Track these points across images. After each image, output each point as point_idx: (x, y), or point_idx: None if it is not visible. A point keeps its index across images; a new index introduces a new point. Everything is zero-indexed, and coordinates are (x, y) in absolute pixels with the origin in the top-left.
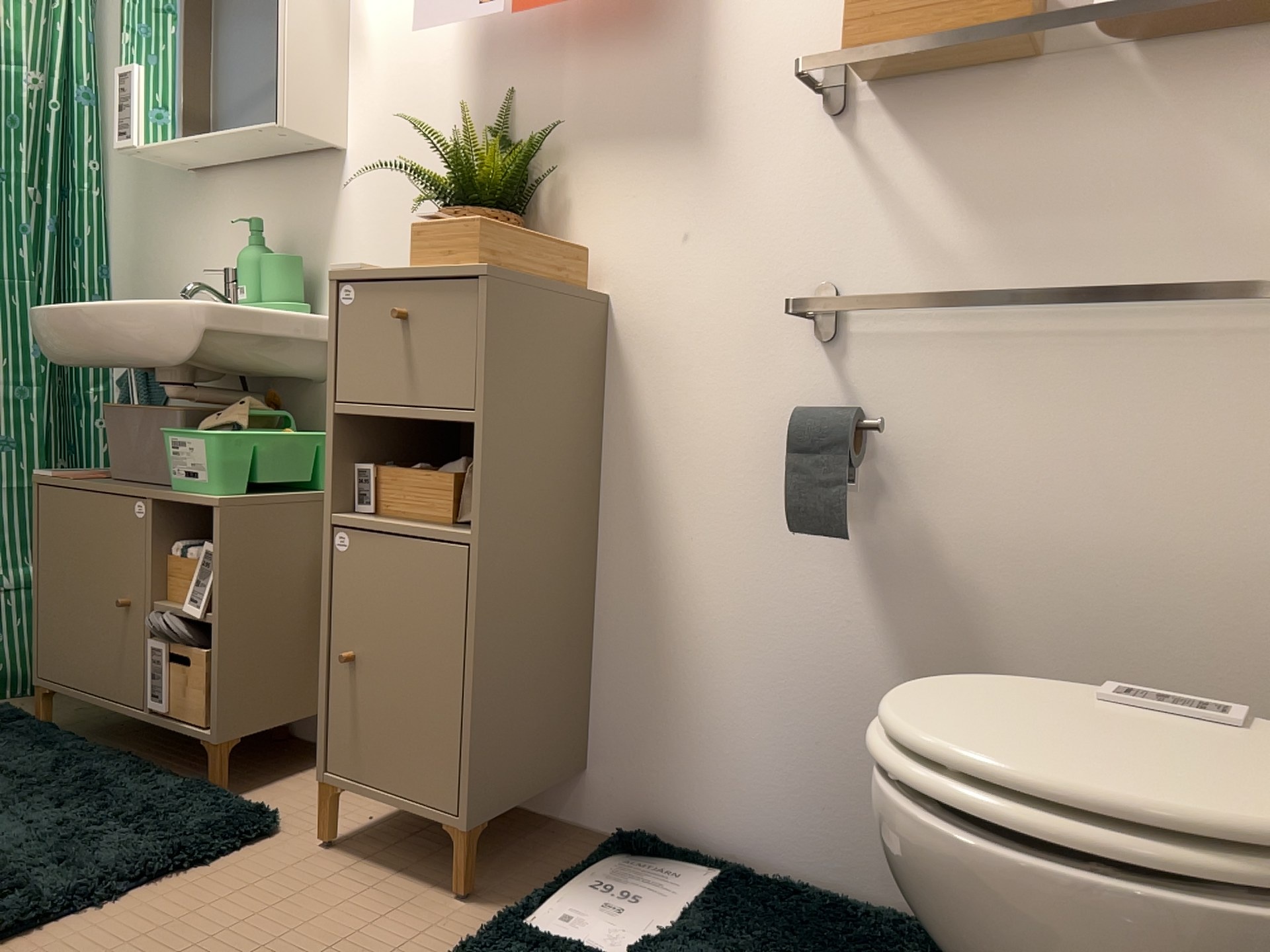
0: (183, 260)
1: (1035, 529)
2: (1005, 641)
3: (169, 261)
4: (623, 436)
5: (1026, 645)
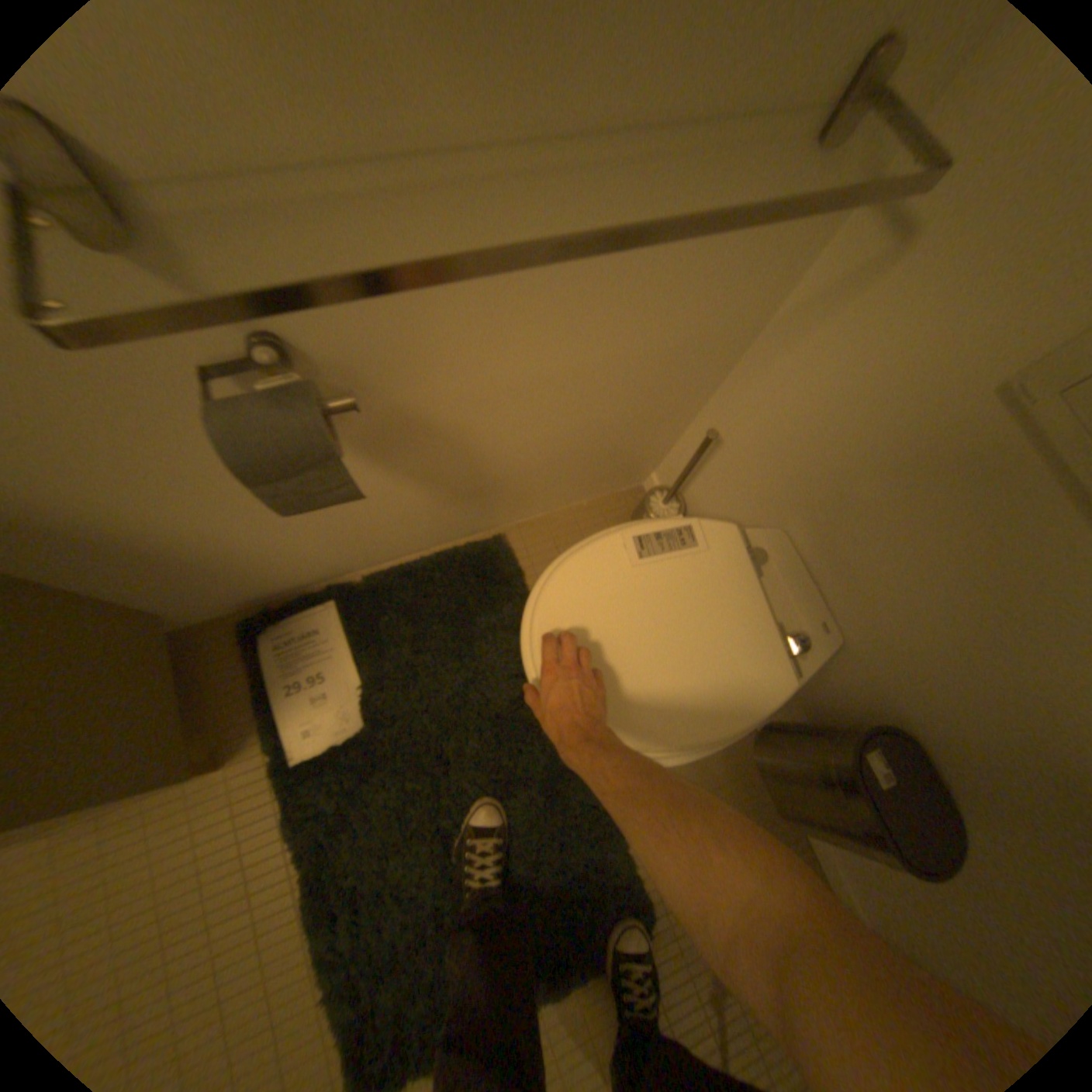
0: None
1: (508, 373)
2: (487, 440)
3: None
4: None
5: (502, 436)
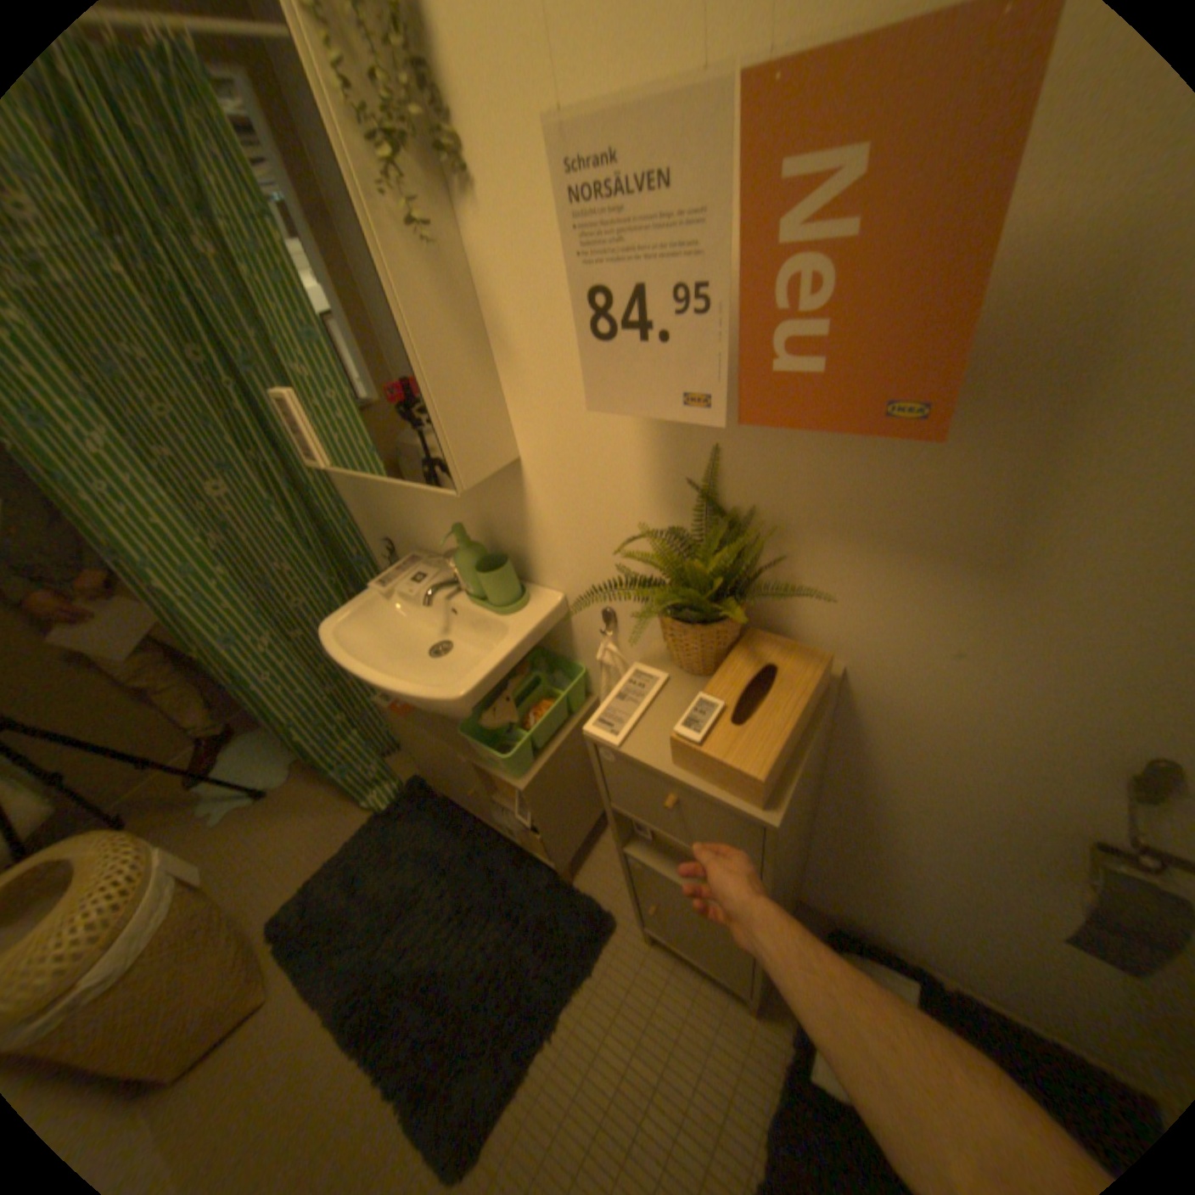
0: (396, 506)
1: None
2: None
3: (384, 503)
4: (853, 759)
5: None
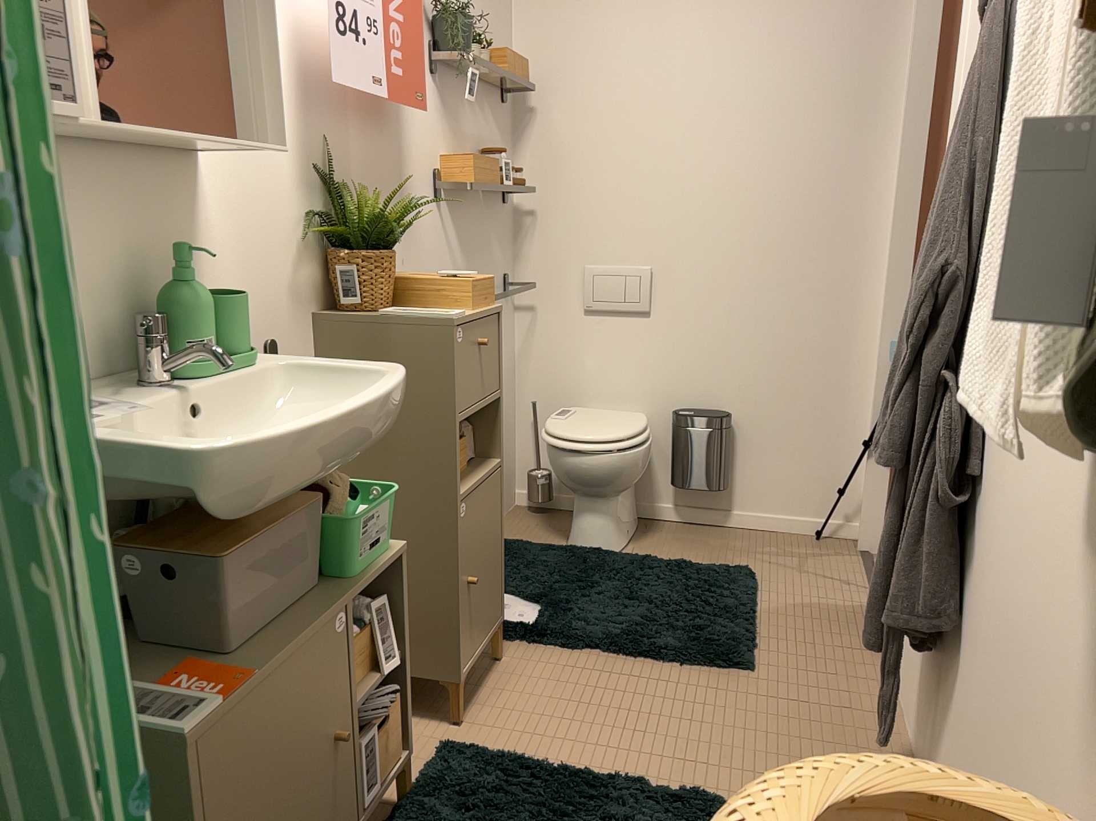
0: None
1: None
2: None
3: None
4: None
5: None
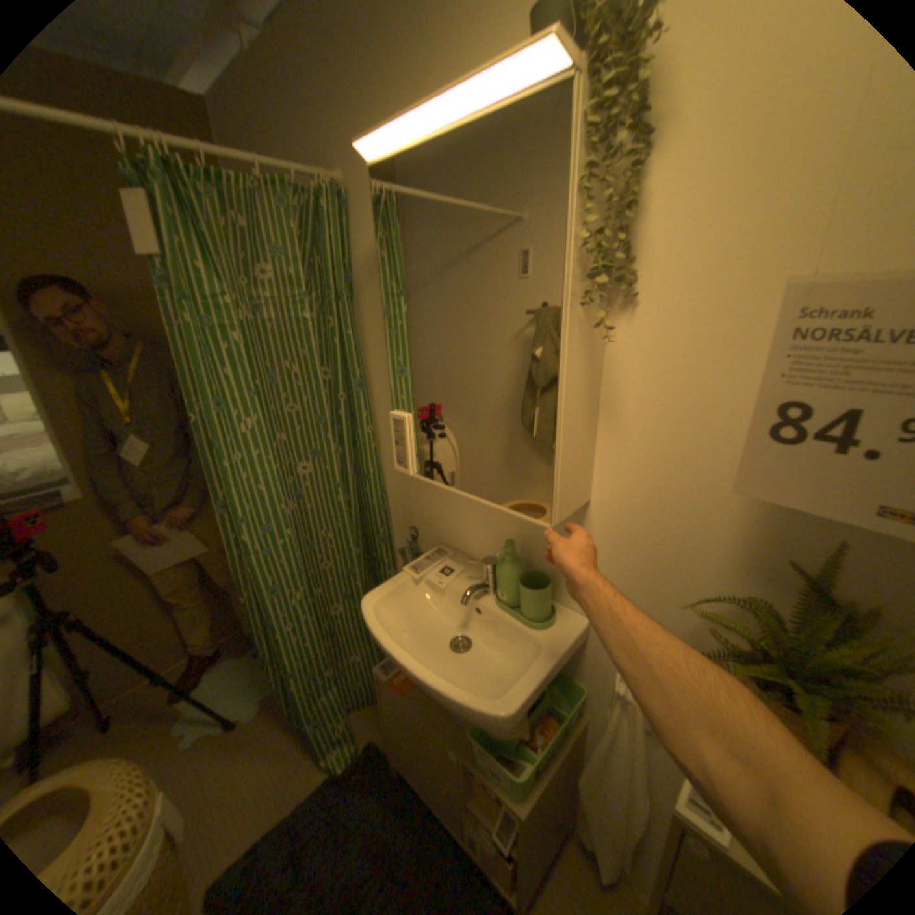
0: (436, 505)
1: None
2: None
3: (425, 500)
4: None
5: None
